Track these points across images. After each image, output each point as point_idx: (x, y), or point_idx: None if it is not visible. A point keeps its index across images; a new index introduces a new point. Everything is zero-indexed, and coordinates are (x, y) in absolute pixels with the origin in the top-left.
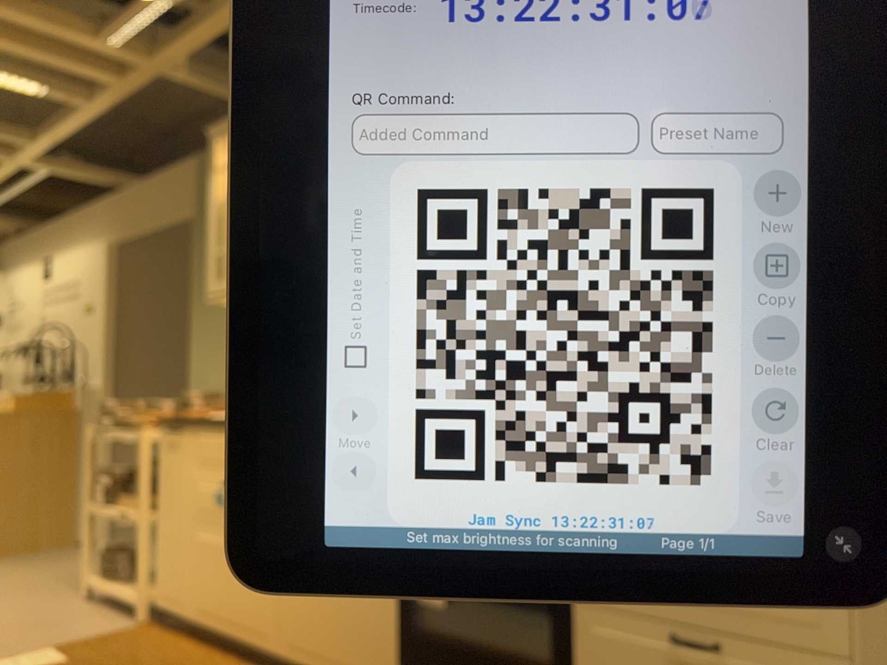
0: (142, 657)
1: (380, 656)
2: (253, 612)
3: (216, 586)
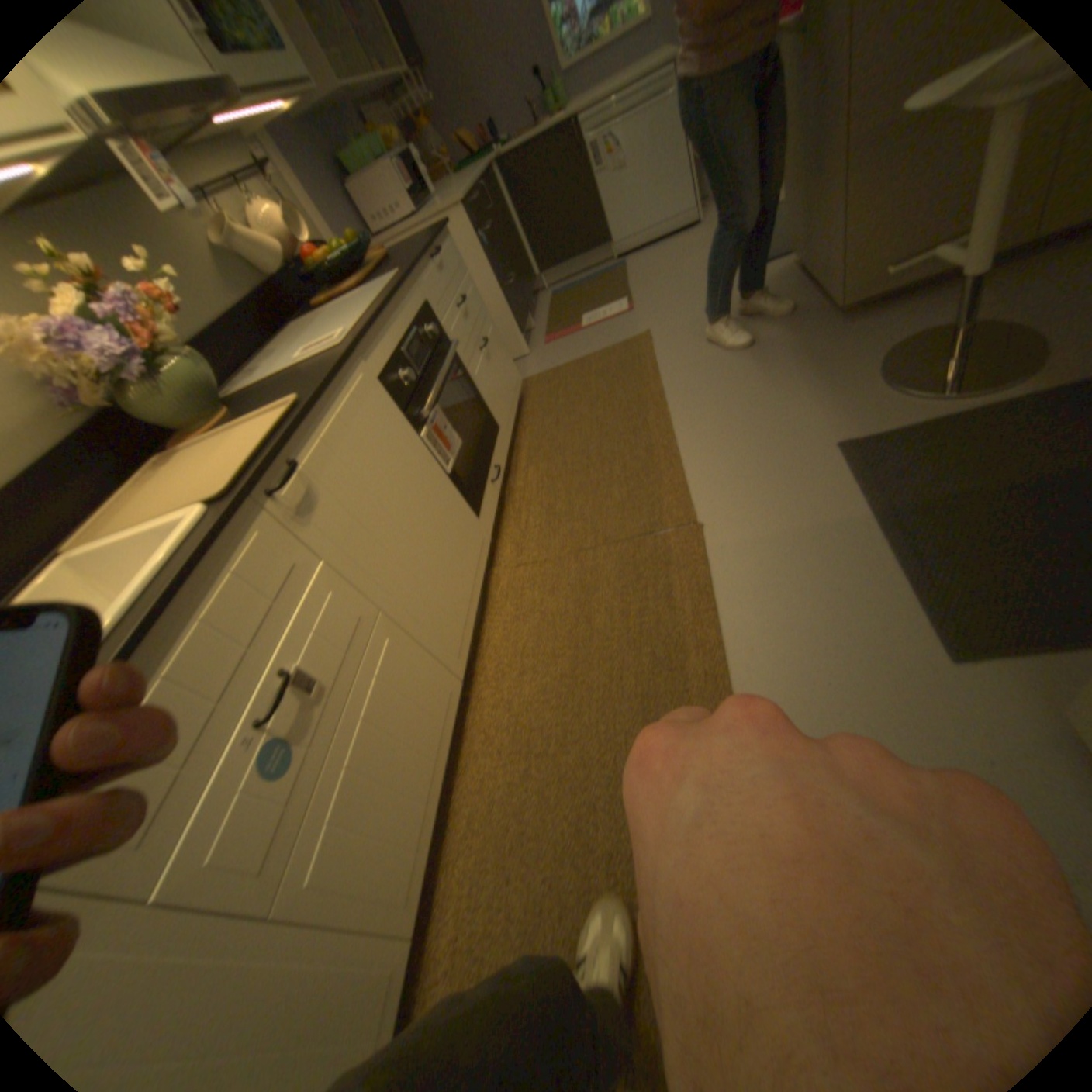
0: (509, 945)
1: (474, 527)
2: (432, 709)
3: (394, 808)
